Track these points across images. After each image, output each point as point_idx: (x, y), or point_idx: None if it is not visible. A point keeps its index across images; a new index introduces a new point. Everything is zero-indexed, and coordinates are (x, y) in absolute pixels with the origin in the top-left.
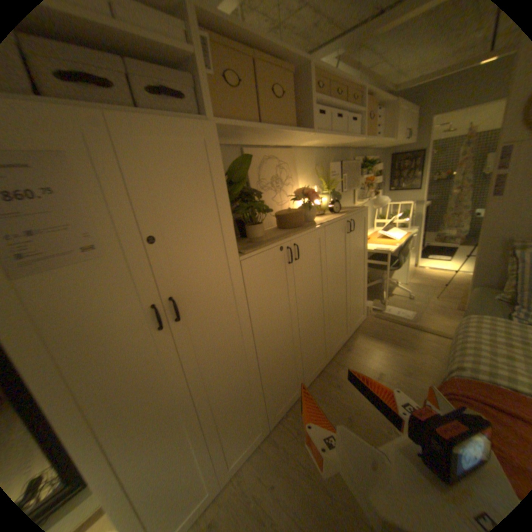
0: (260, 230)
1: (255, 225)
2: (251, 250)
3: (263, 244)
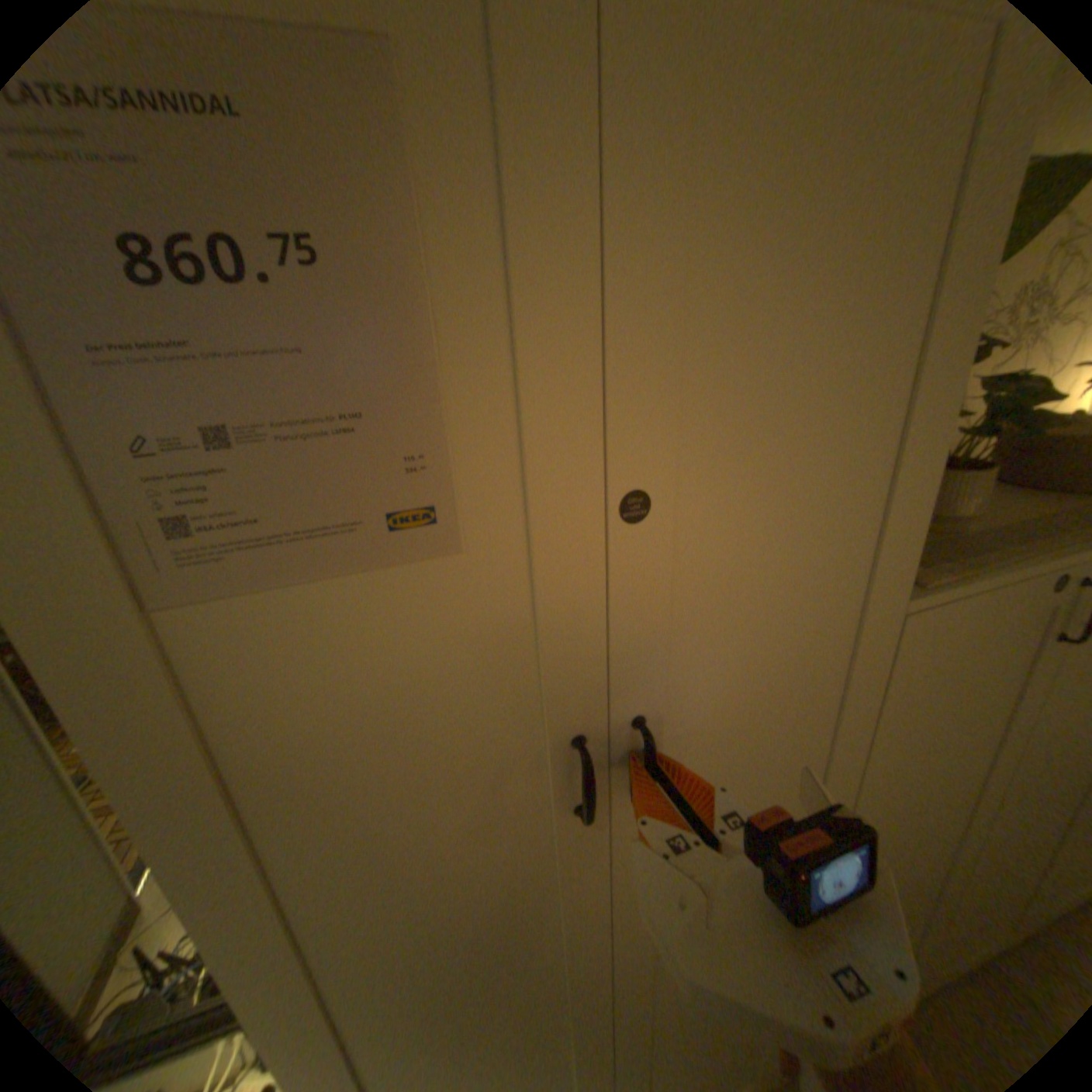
0: (982, 492)
1: (965, 471)
2: (947, 573)
3: (989, 554)
